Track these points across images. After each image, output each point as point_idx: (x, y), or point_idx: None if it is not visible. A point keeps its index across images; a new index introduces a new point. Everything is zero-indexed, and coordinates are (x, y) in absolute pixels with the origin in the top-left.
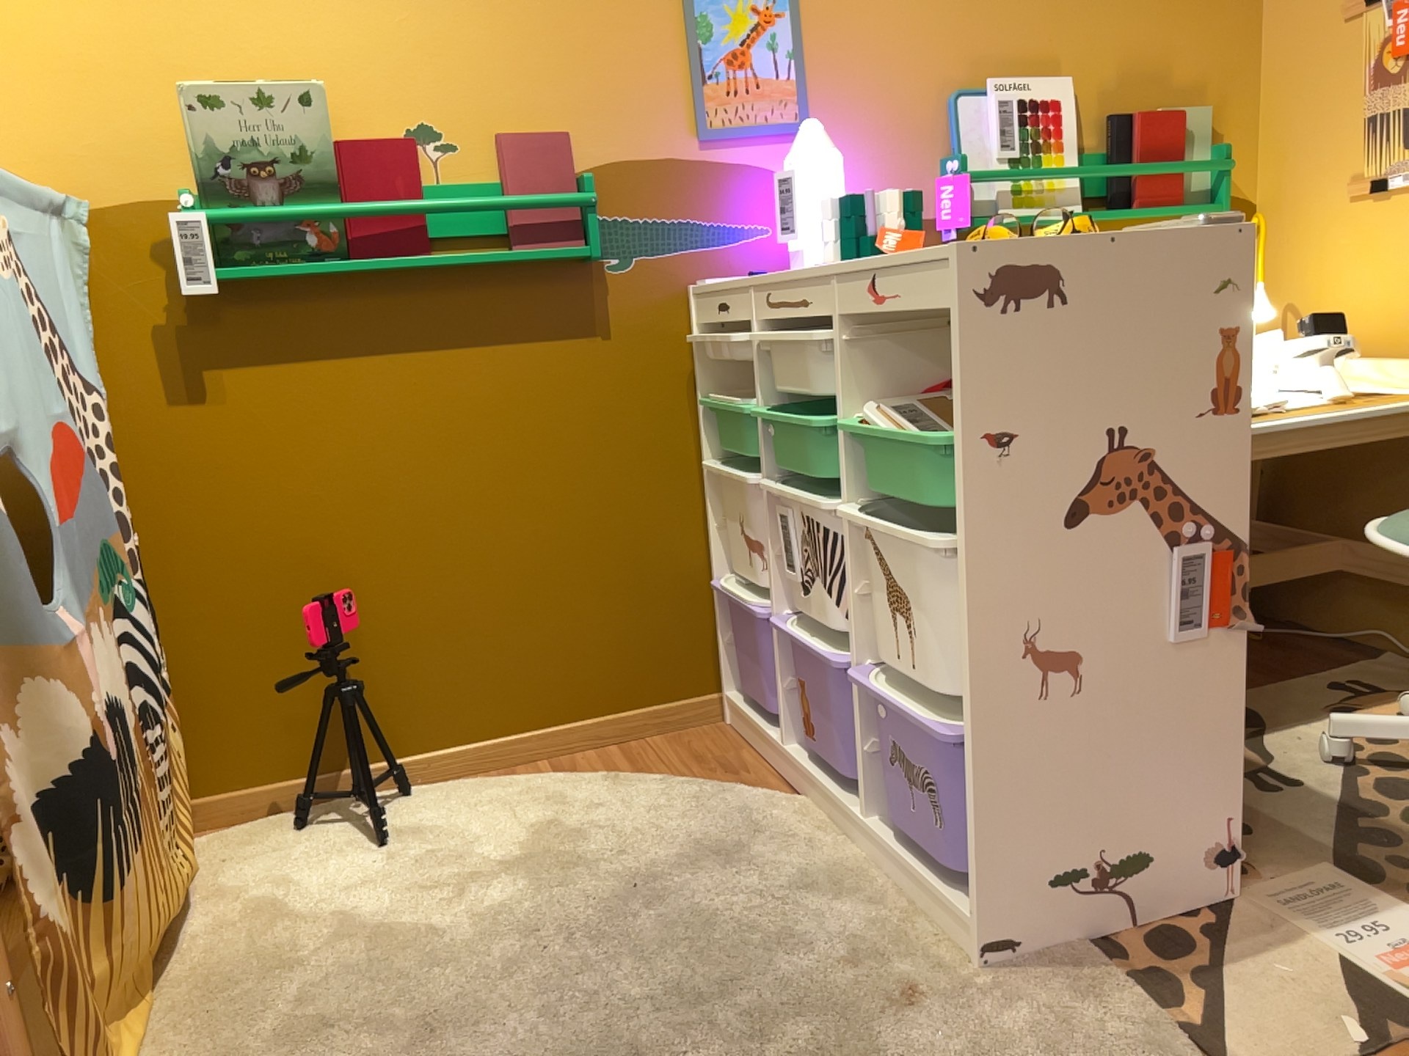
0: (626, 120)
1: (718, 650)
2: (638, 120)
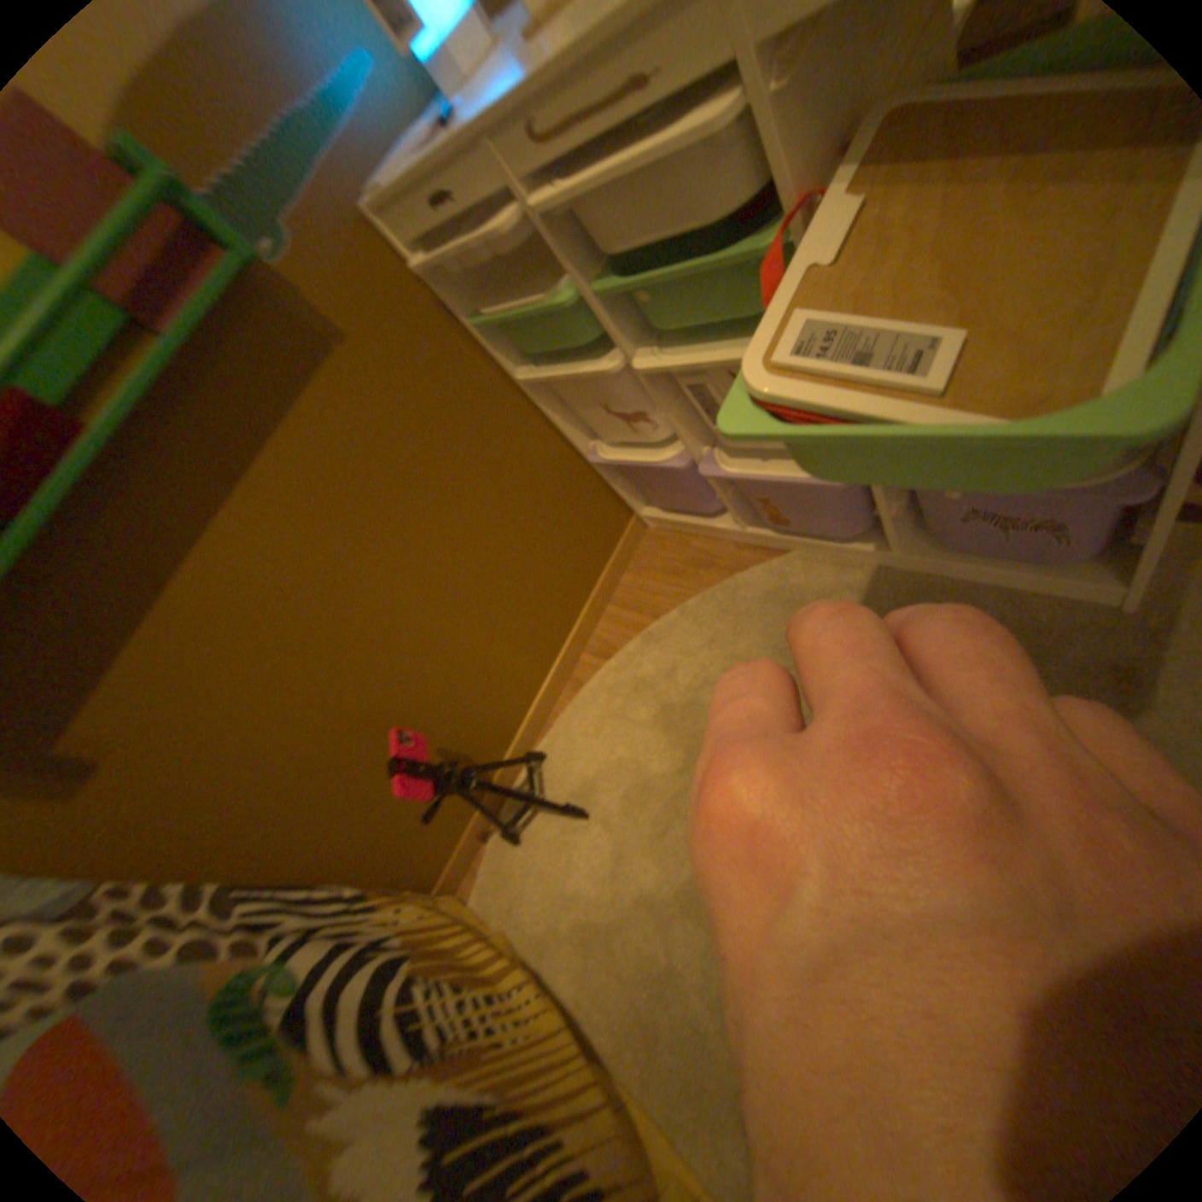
0: None
1: (615, 496)
2: None
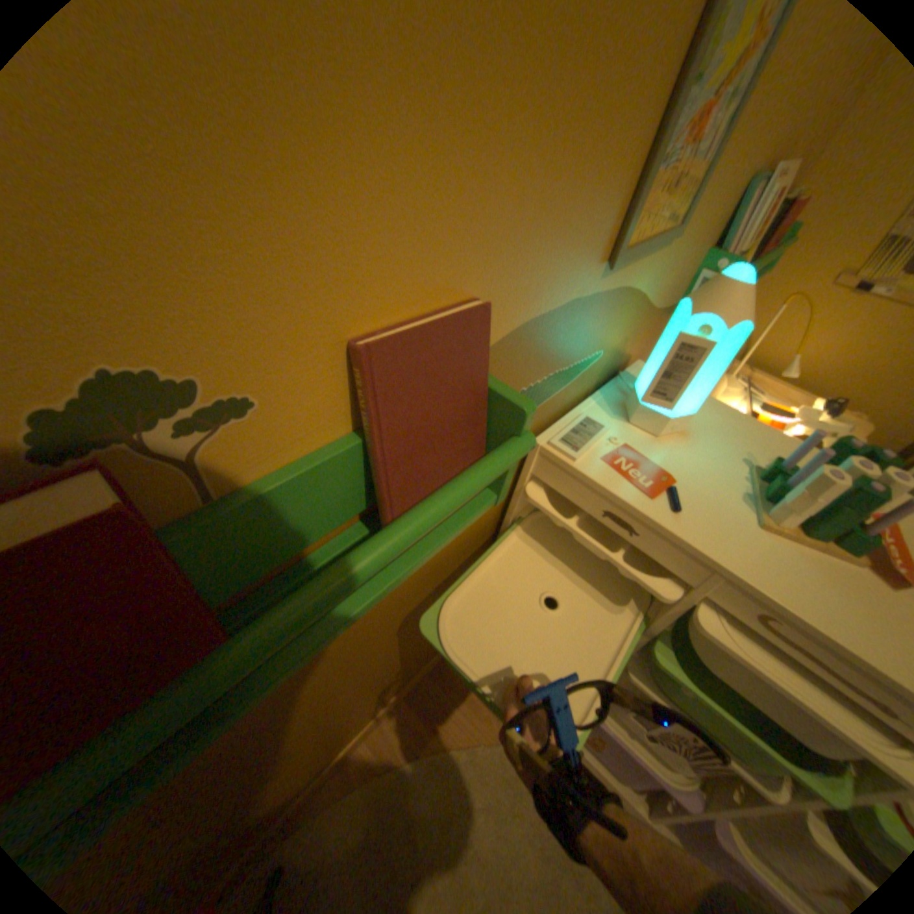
0: (560, 244)
1: None
2: (572, 242)
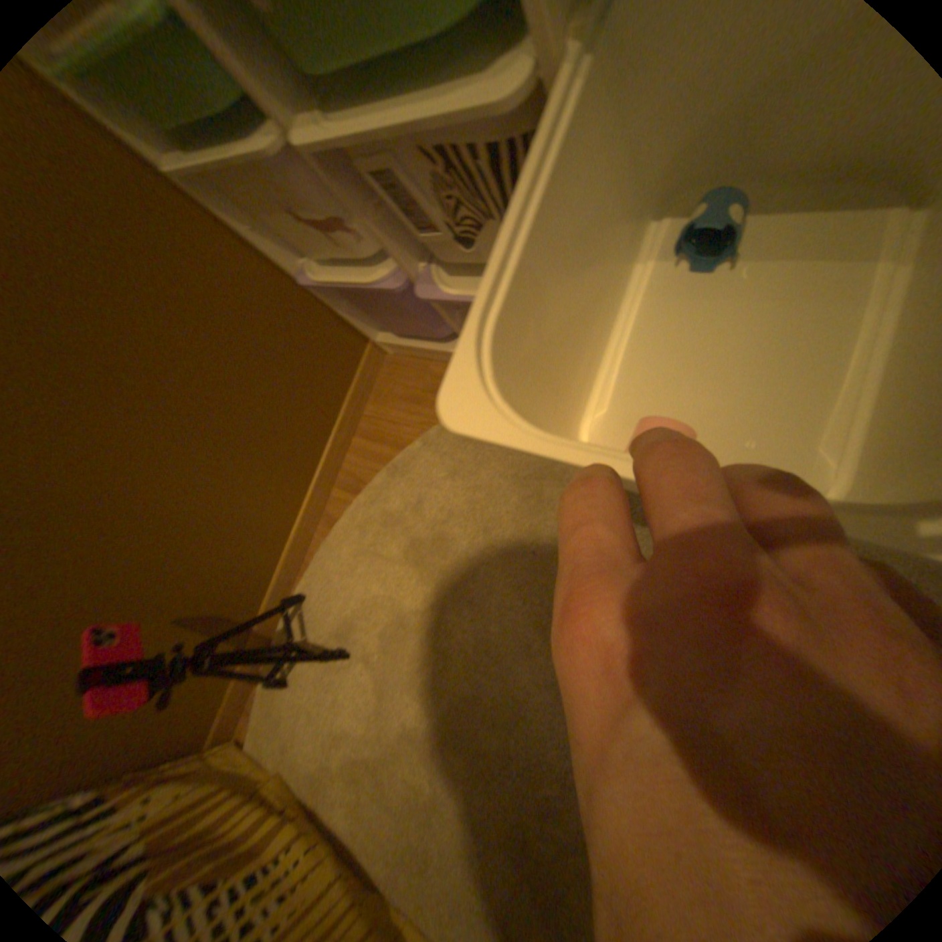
0: None
1: (343, 323)
2: None
